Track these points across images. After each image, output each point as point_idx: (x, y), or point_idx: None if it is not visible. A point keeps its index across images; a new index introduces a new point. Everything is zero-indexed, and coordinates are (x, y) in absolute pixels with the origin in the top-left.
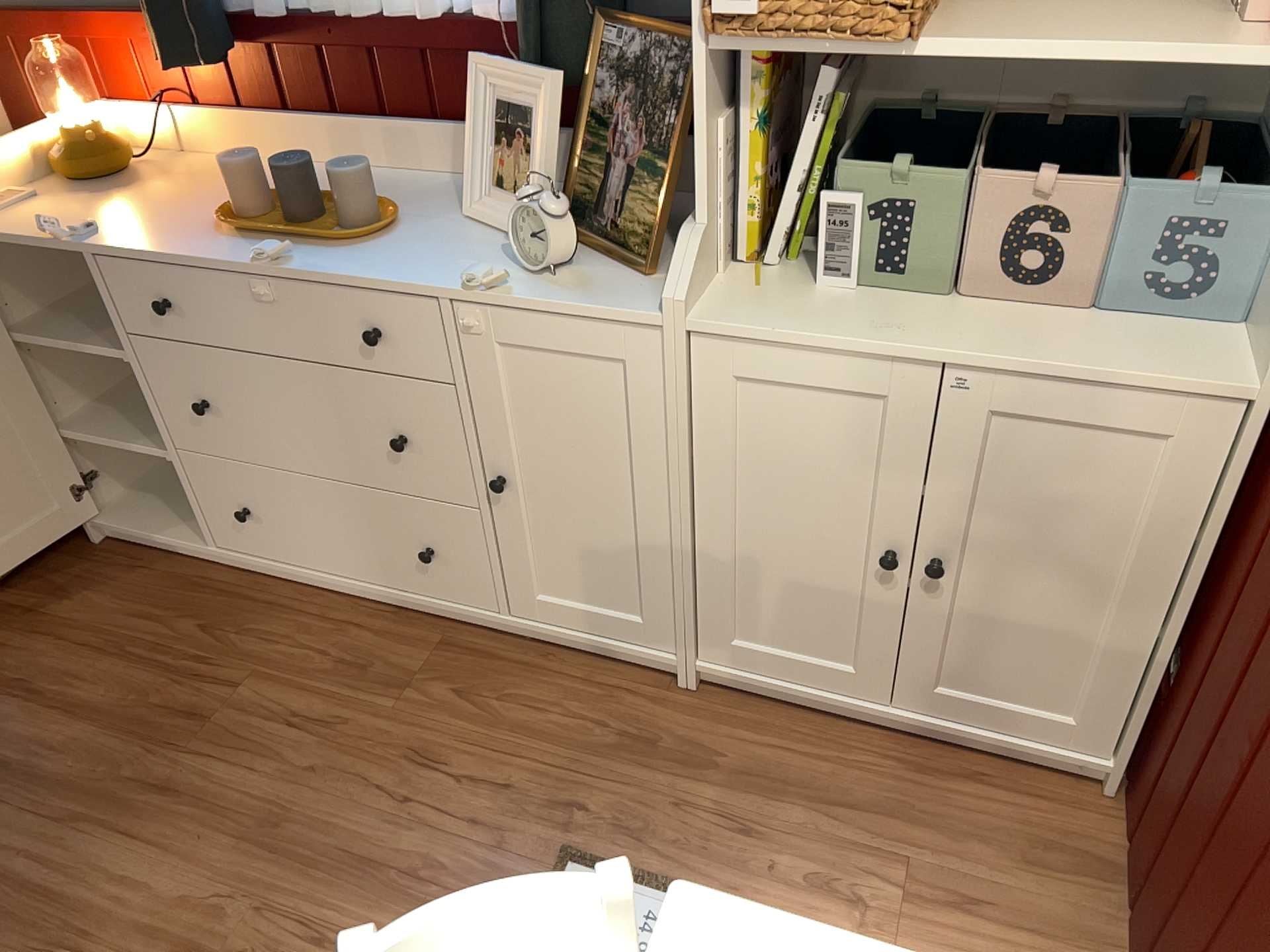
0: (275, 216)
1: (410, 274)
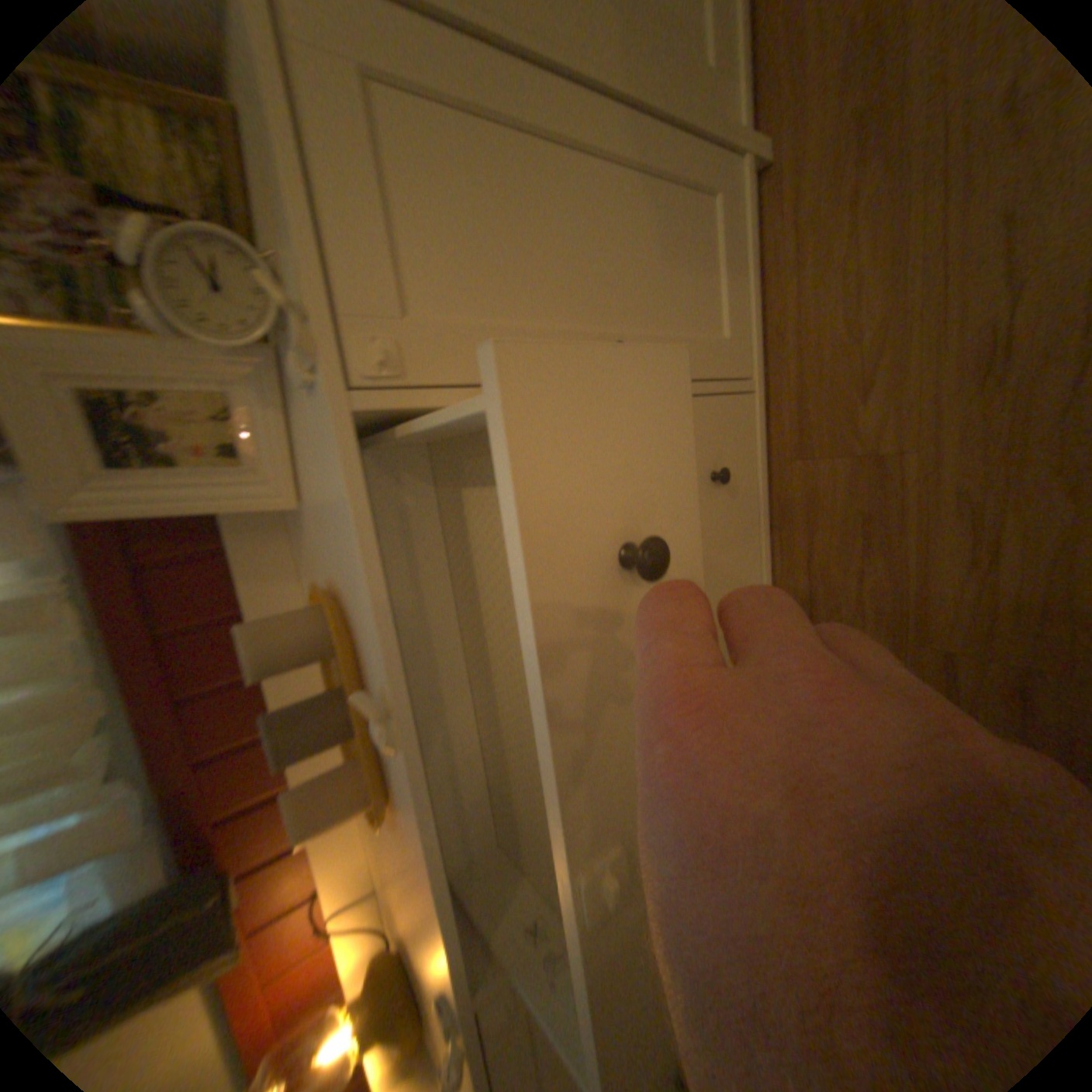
0: (346, 754)
1: (328, 487)
